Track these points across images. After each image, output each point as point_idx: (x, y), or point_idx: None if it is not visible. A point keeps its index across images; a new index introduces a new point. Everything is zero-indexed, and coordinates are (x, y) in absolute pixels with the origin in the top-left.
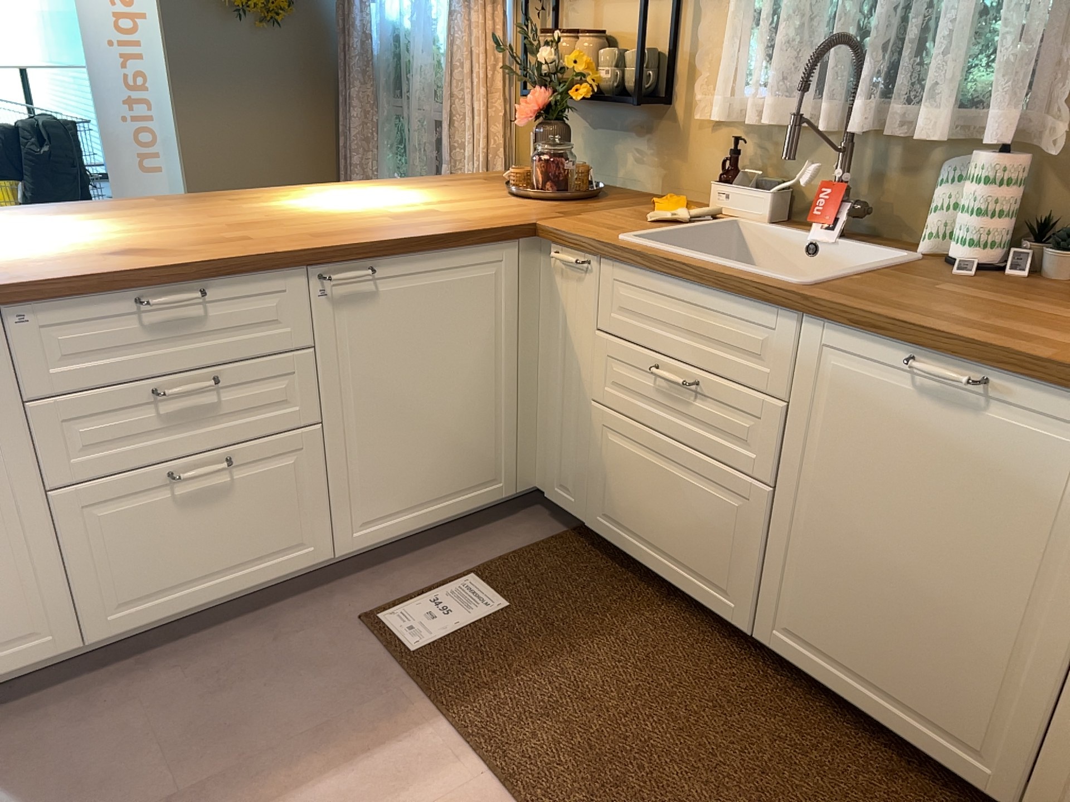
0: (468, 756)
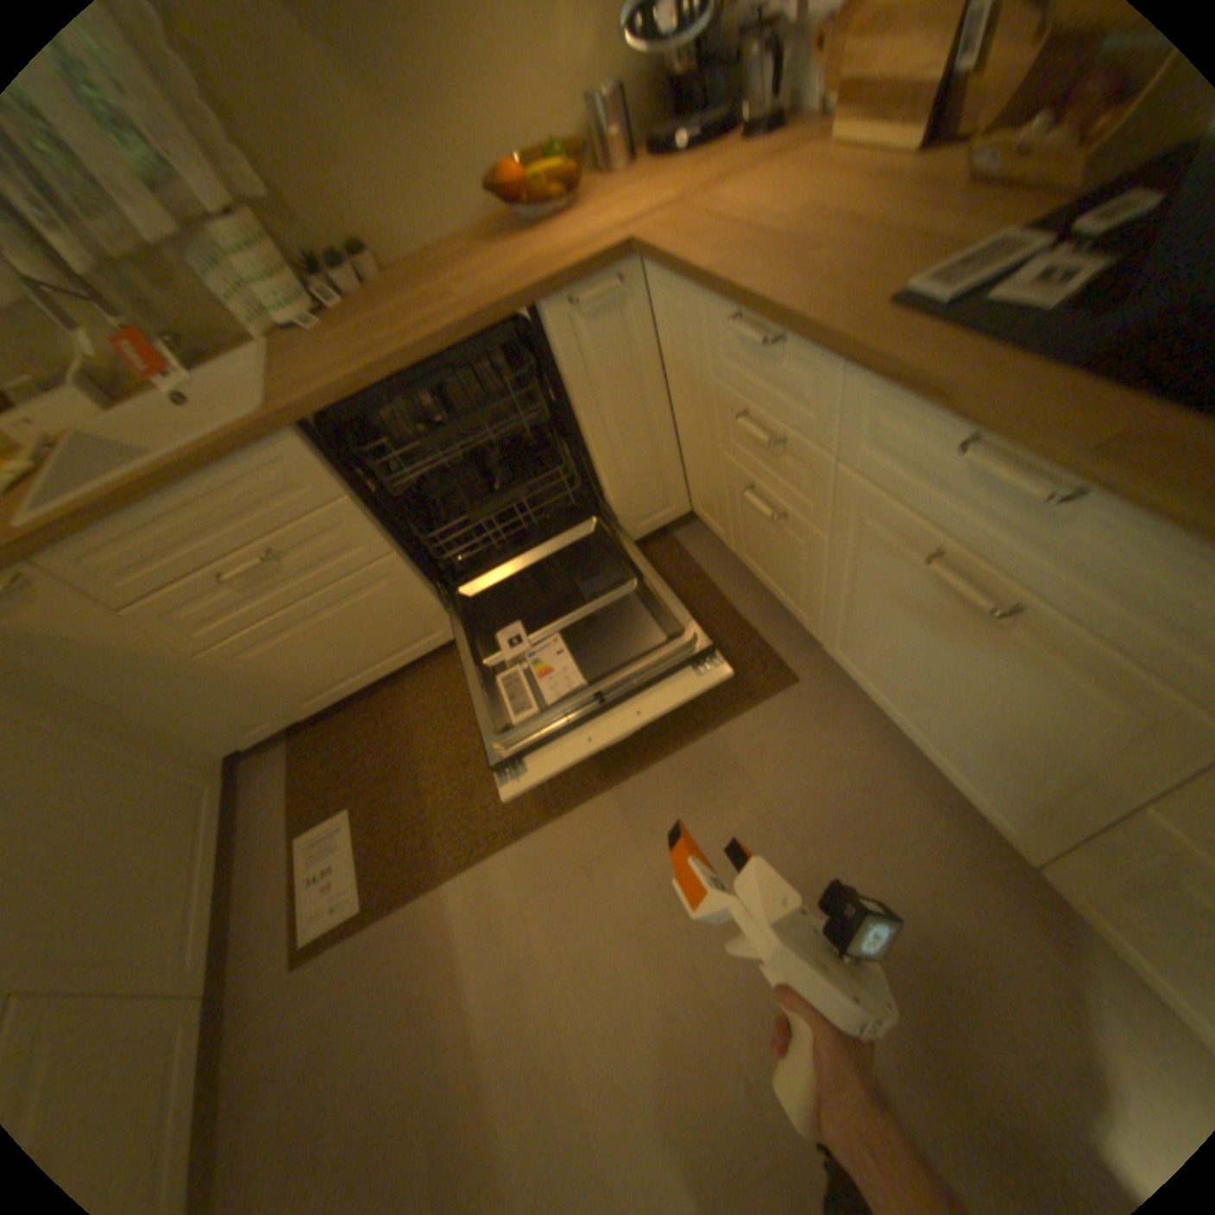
0: (483, 866)
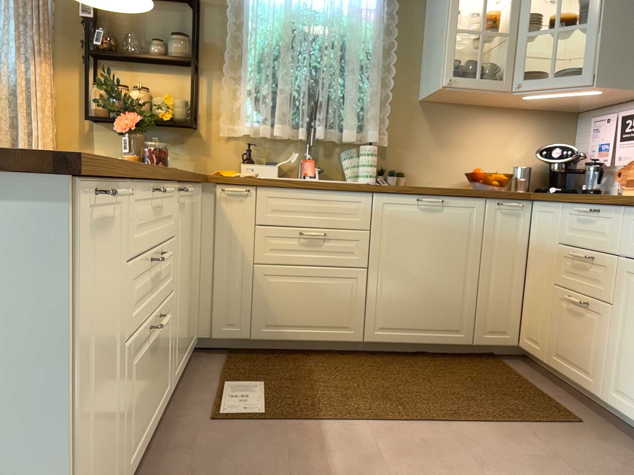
0: (352, 424)
